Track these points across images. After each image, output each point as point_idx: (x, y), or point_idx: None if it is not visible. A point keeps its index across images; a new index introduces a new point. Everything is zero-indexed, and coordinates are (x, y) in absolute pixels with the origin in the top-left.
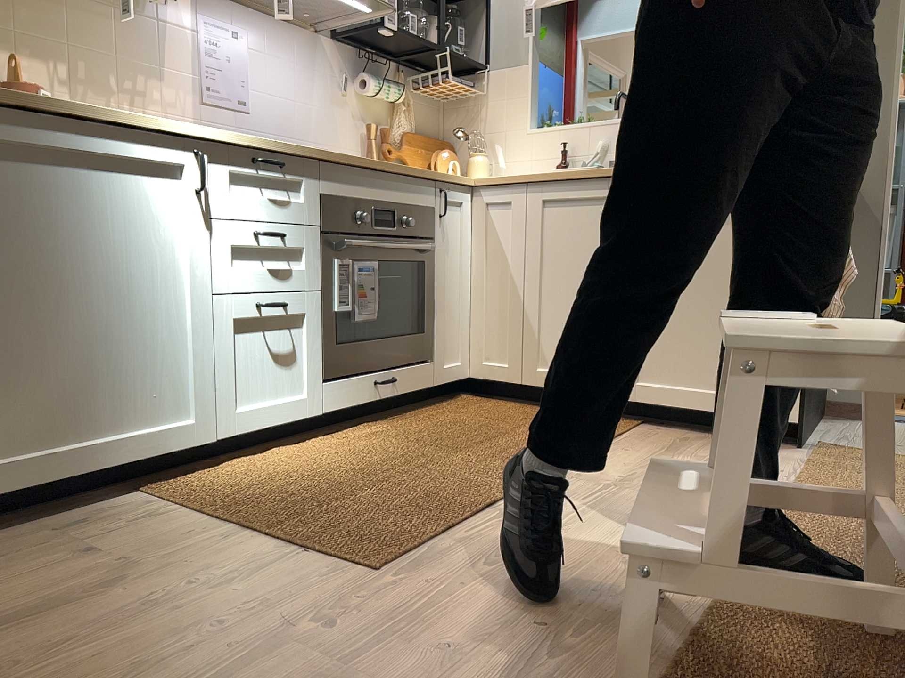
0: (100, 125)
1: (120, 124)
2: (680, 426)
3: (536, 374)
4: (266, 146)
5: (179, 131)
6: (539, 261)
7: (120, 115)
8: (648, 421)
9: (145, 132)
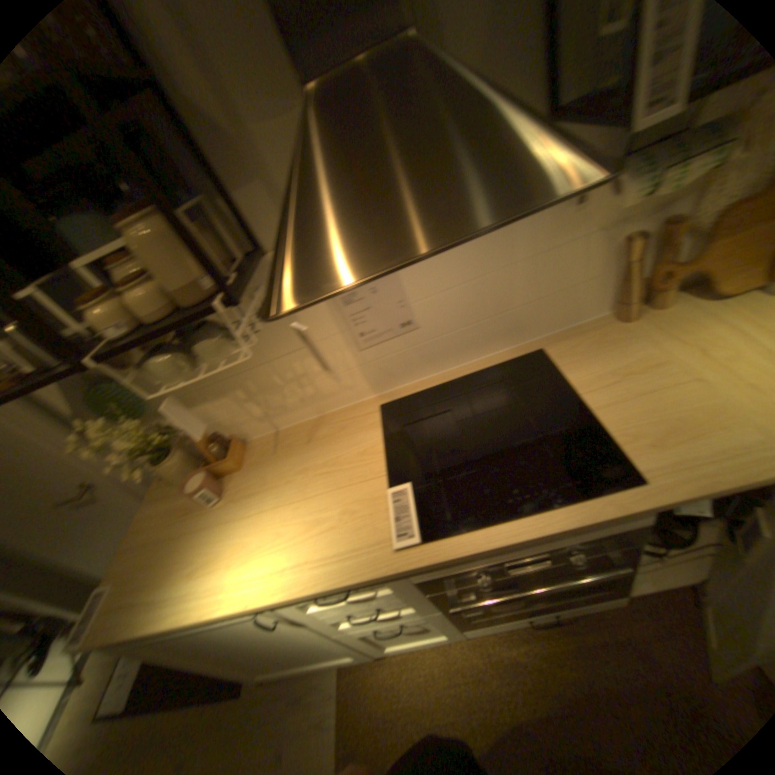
0: (168, 632)
1: (178, 630)
2: None
3: None
4: (313, 596)
5: (222, 619)
6: None
7: (172, 629)
8: None
9: (200, 624)
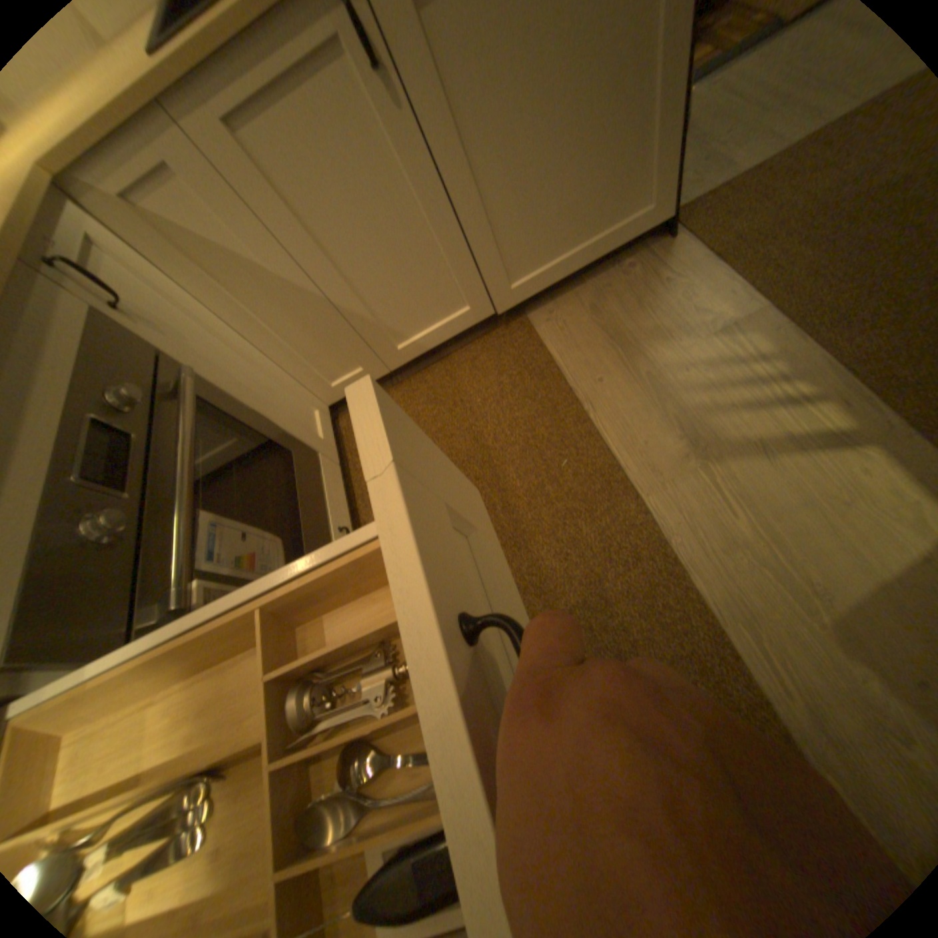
0: None
1: None
2: (555, 293)
3: (400, 358)
4: None
5: None
6: (307, 239)
7: None
8: (527, 311)
9: None
